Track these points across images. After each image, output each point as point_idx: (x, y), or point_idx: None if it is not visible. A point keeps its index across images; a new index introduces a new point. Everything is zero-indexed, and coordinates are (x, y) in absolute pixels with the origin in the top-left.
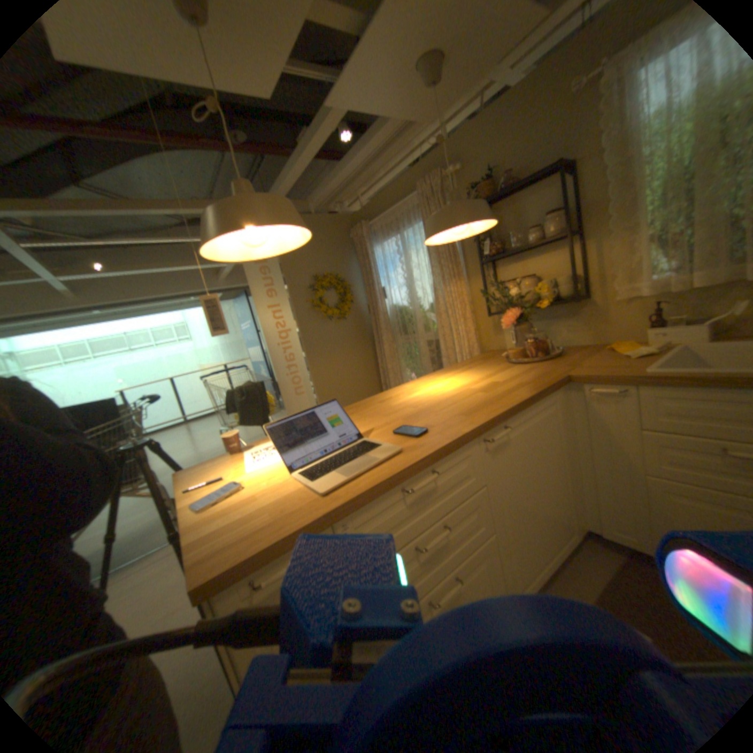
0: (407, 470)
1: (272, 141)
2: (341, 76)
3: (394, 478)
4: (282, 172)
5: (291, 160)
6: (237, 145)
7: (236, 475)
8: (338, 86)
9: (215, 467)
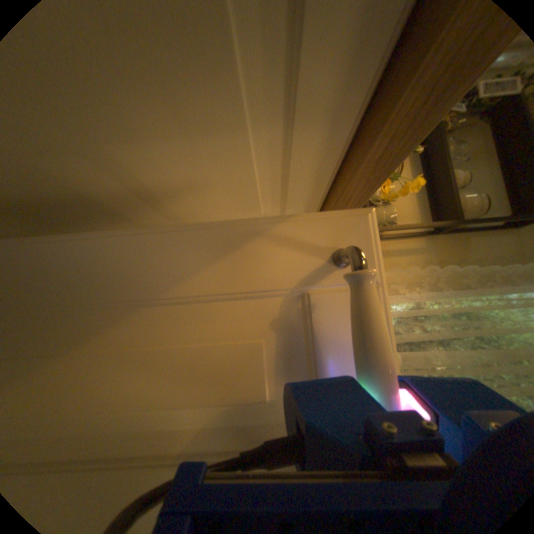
0: None
1: None
2: None
3: None
4: None
5: None
6: None
7: None
8: None
9: None
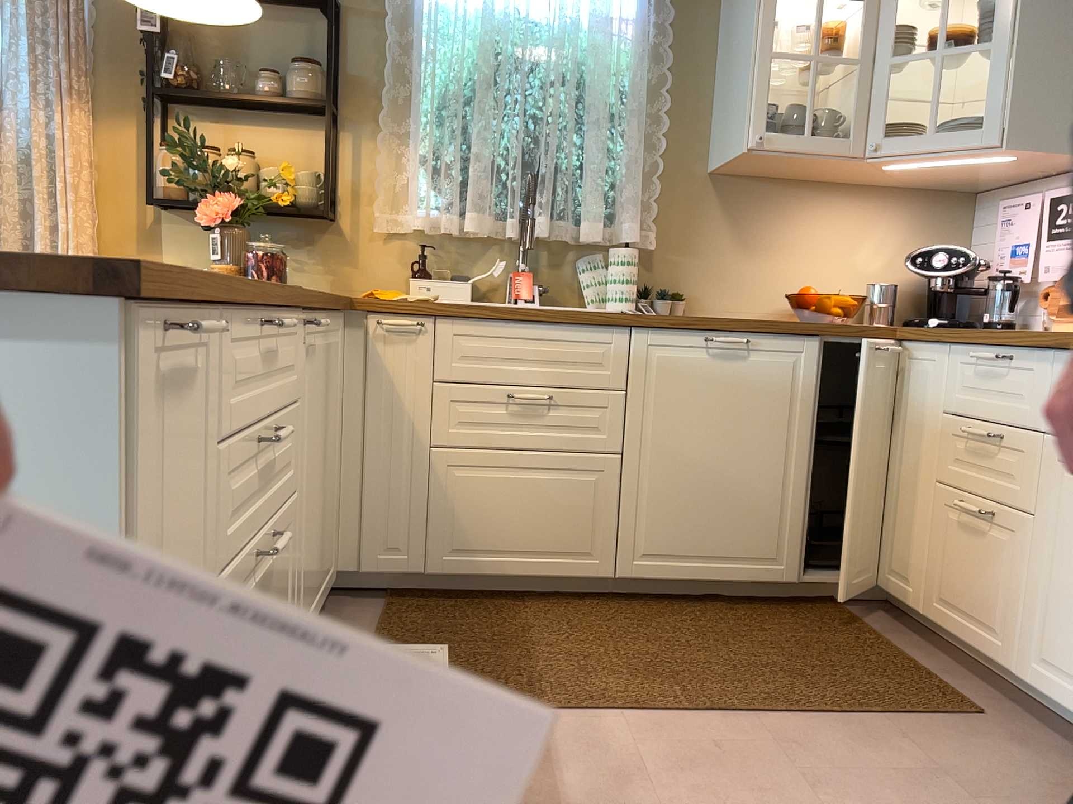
0: (261, 294)
1: None
2: None
3: (255, 294)
4: None
5: None
6: None
7: None
8: None
9: None
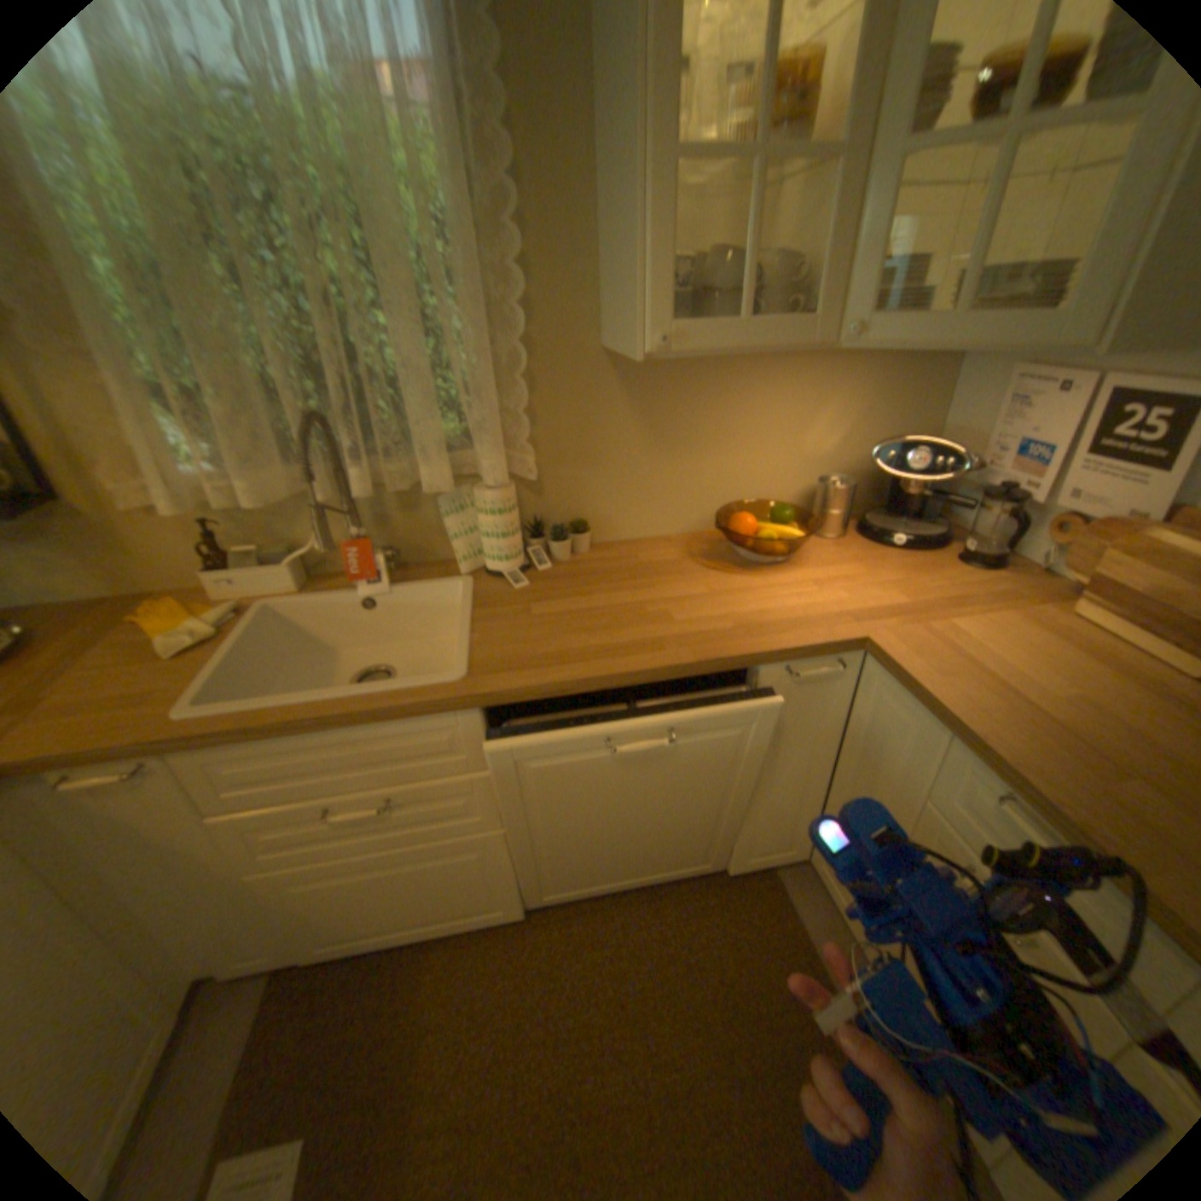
0: None
1: None
2: None
3: None
4: None
5: None
6: None
7: None
8: None
9: None
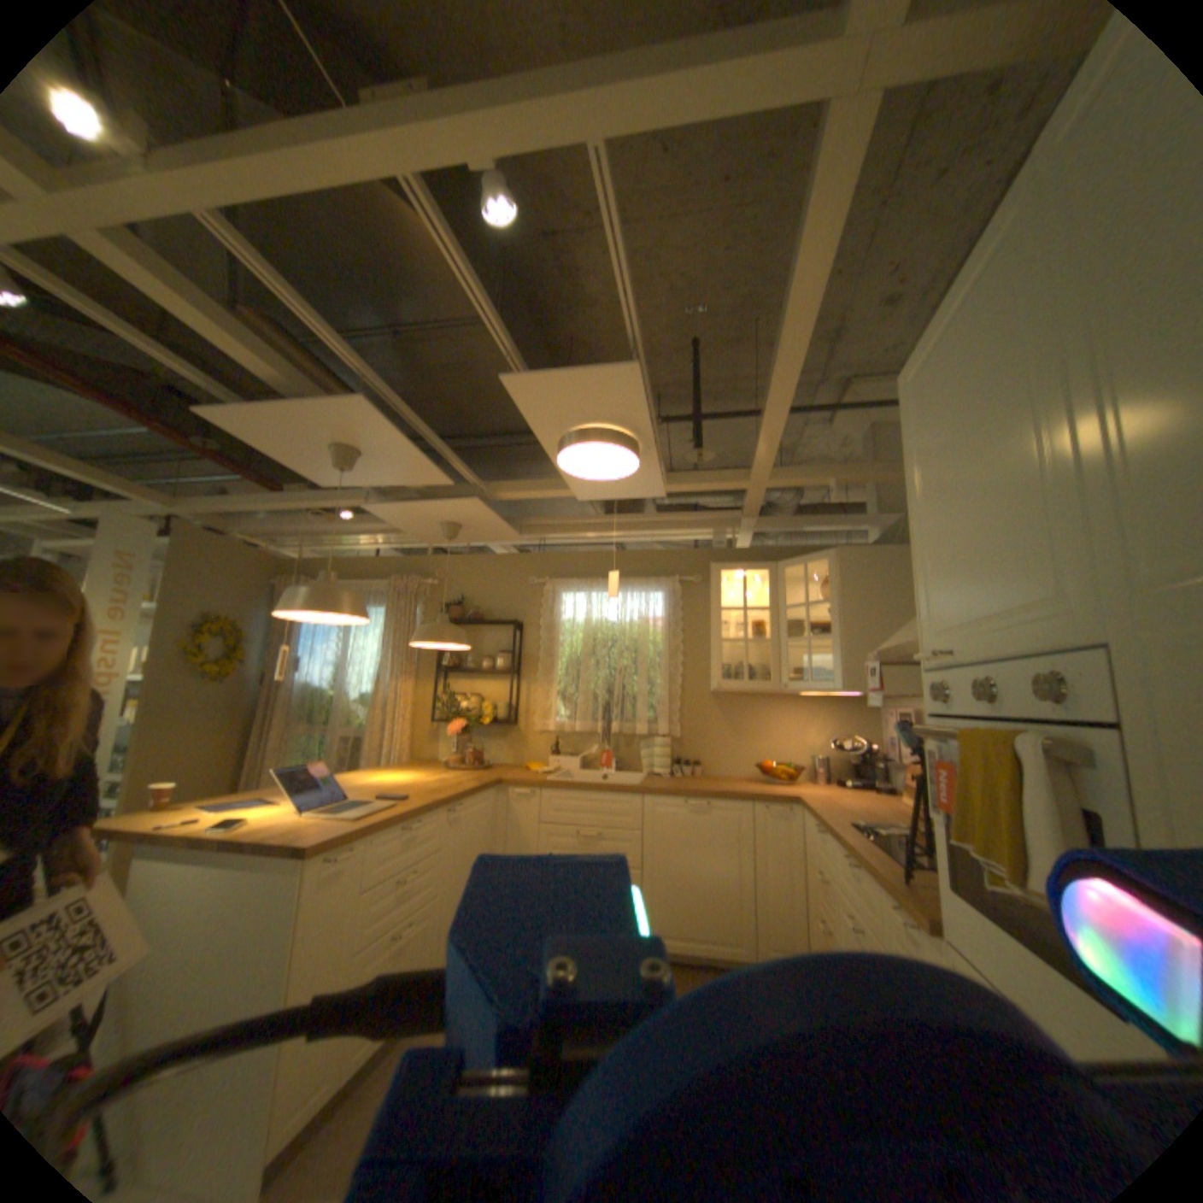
0: (408, 813)
1: (237, 463)
2: (388, 506)
3: (402, 816)
4: (239, 500)
5: (265, 500)
6: (196, 450)
7: (215, 821)
8: (381, 507)
9: (158, 819)
